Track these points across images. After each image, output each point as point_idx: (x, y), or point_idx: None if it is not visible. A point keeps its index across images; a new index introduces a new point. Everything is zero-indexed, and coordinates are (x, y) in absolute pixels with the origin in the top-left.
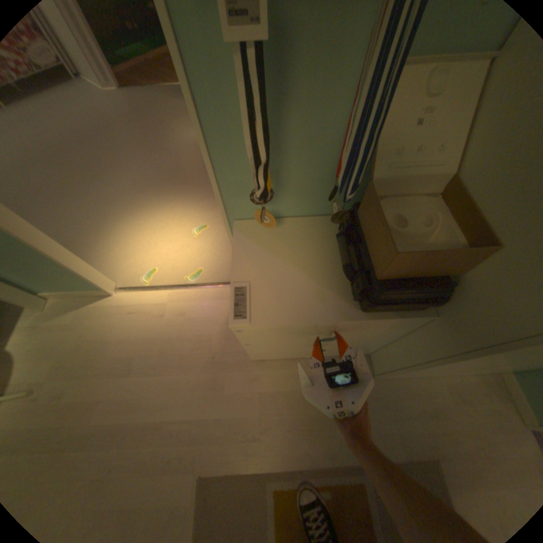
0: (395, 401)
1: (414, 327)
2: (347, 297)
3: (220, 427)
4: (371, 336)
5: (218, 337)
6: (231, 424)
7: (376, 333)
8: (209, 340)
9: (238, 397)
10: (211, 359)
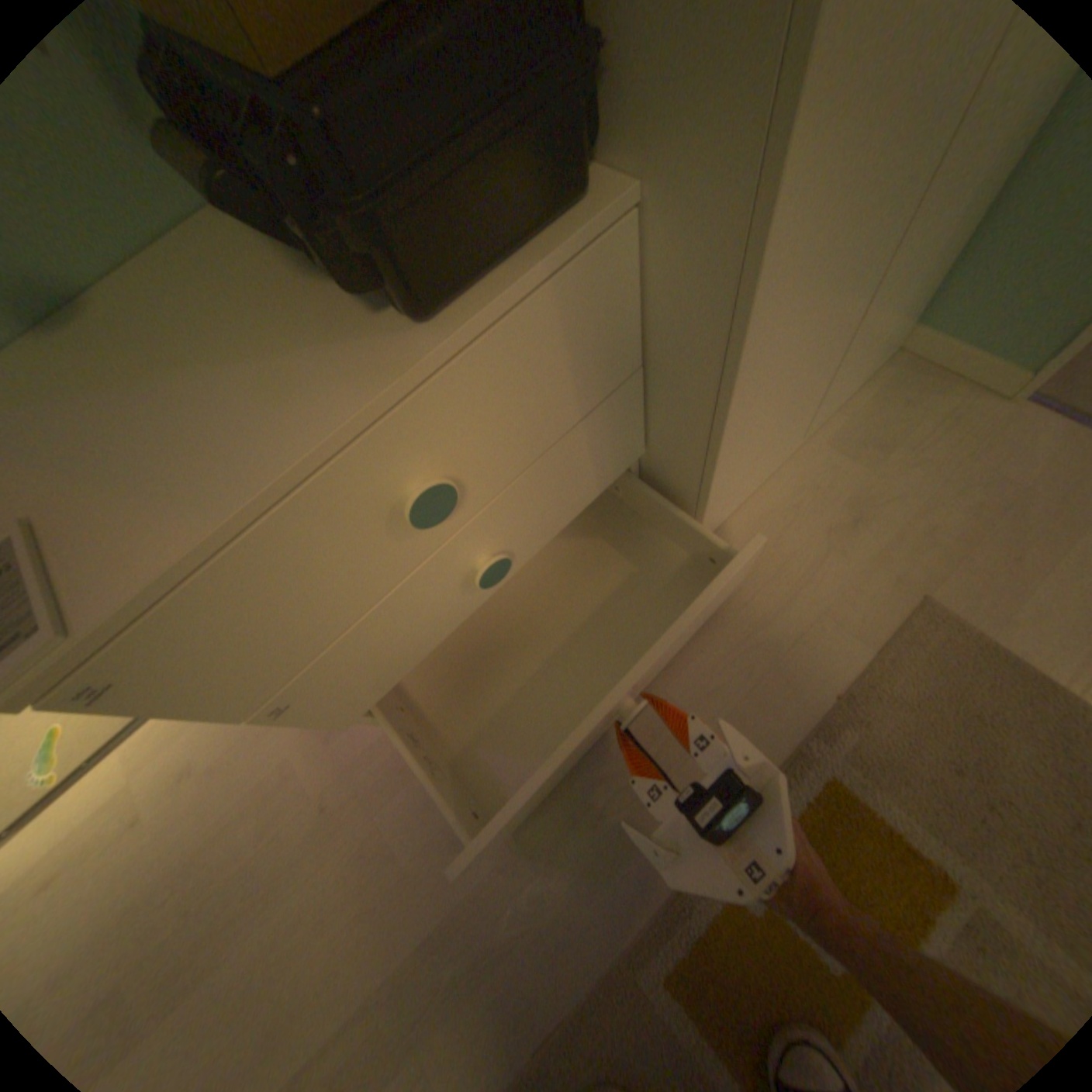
0: (762, 558)
1: (620, 293)
2: (353, 324)
3: (442, 953)
4: (564, 424)
5: (303, 752)
6: (462, 921)
7: (556, 394)
8: (283, 776)
9: (436, 843)
10: (318, 814)
